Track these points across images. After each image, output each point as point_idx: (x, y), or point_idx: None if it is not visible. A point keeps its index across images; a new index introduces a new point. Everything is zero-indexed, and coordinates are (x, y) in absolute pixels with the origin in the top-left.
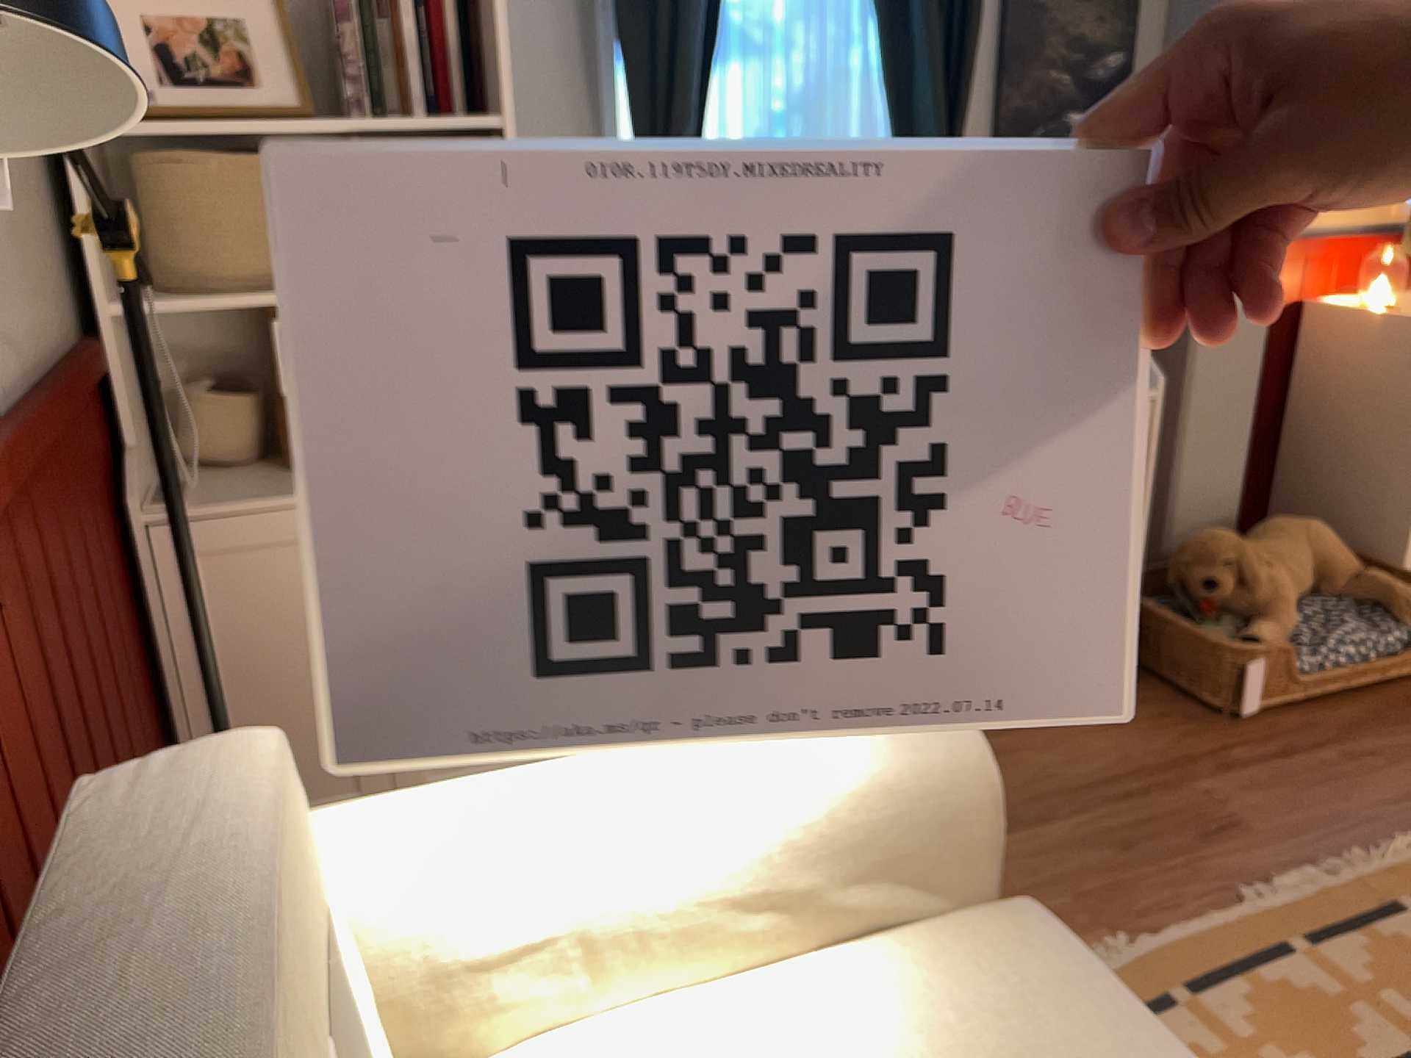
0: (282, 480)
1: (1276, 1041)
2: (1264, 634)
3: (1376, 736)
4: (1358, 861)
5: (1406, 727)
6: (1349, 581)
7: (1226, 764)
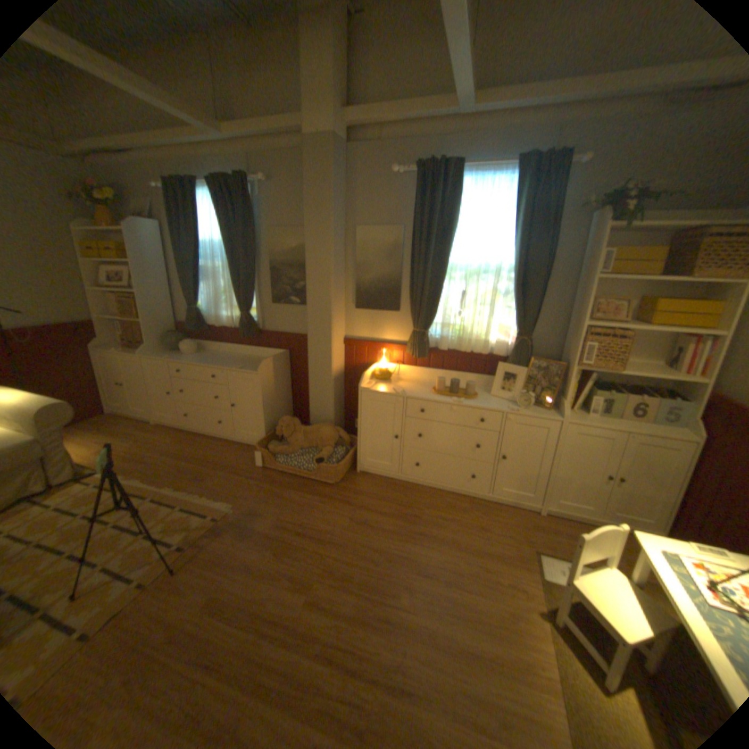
0: (116, 349)
1: (108, 506)
2: (280, 449)
3: (275, 486)
4: (196, 499)
5: (286, 489)
6: (326, 448)
7: (235, 472)
